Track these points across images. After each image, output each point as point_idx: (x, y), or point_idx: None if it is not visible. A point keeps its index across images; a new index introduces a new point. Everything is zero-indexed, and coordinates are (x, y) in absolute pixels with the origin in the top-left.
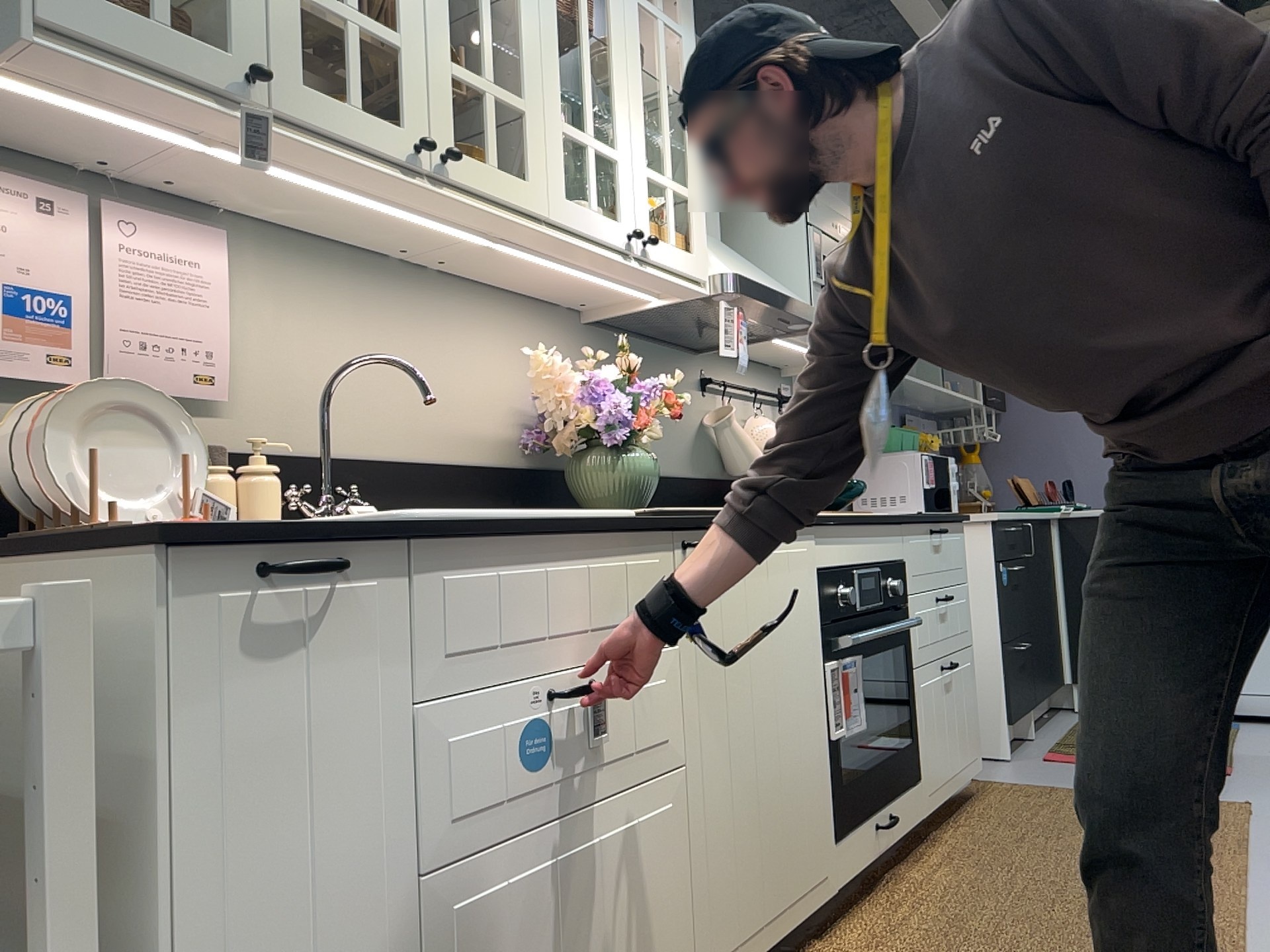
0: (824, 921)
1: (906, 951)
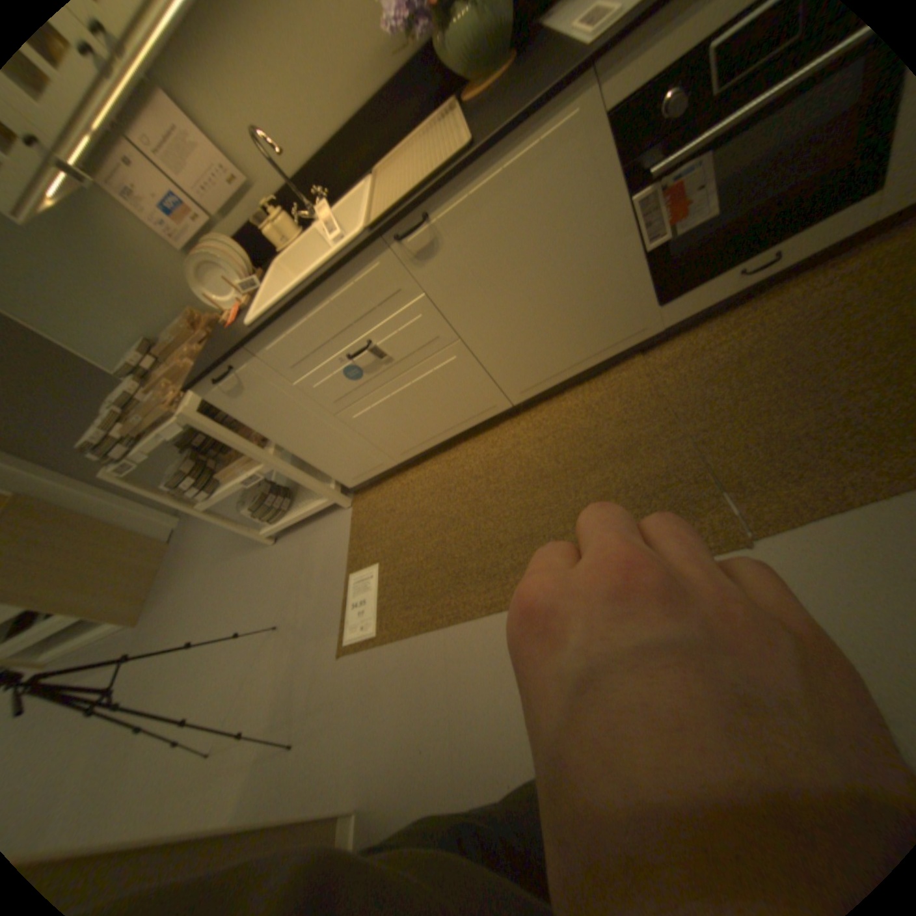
0: (674, 331)
1: (679, 377)
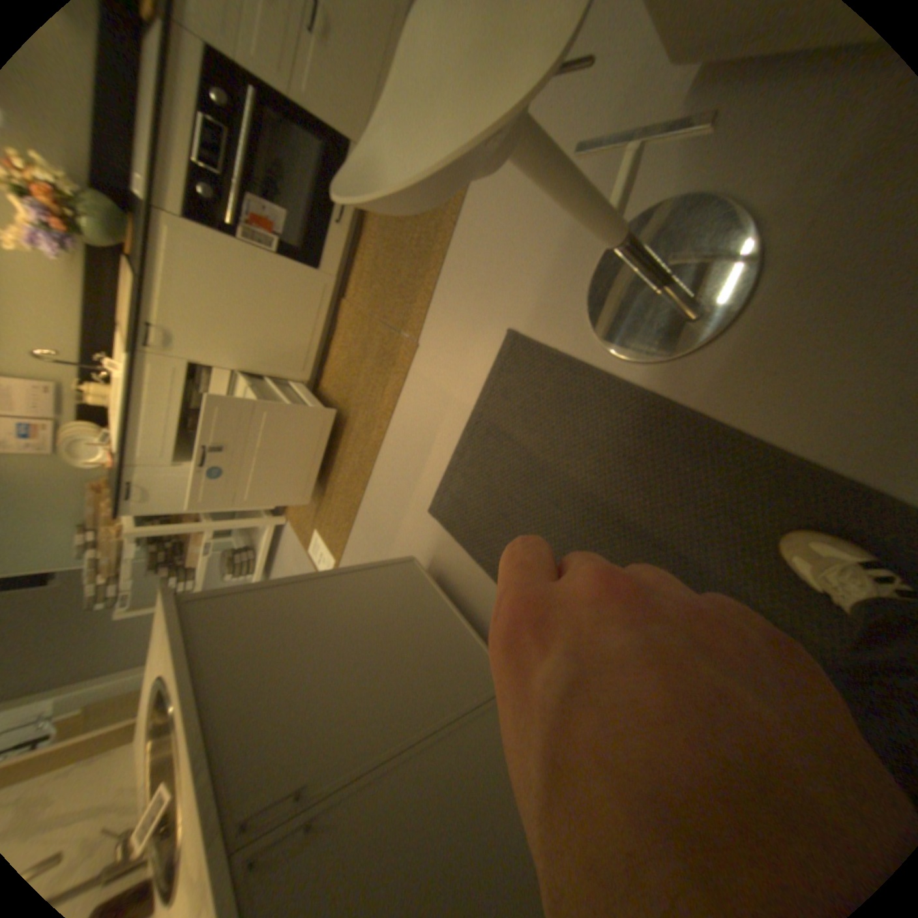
0: (348, 272)
1: (361, 294)
